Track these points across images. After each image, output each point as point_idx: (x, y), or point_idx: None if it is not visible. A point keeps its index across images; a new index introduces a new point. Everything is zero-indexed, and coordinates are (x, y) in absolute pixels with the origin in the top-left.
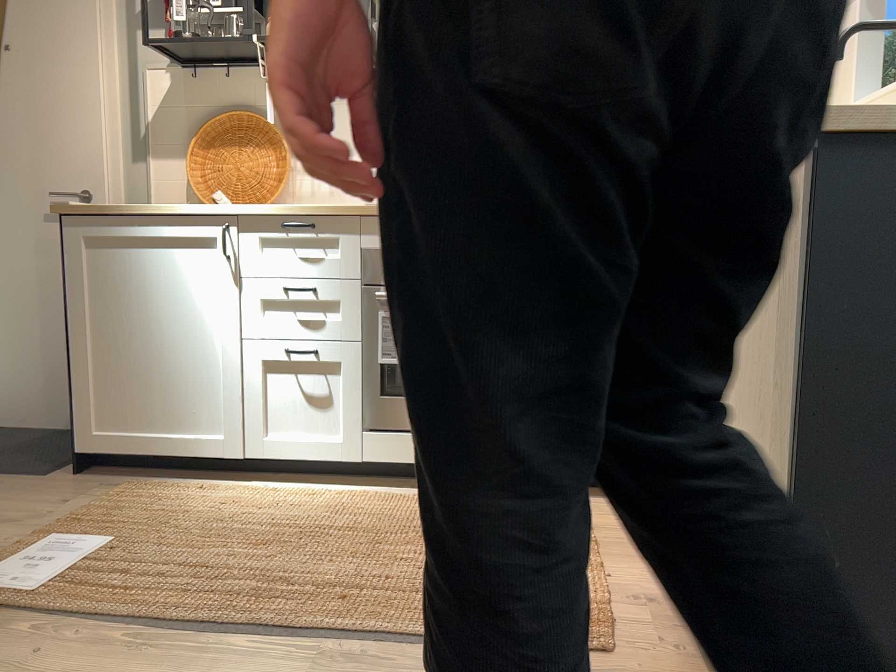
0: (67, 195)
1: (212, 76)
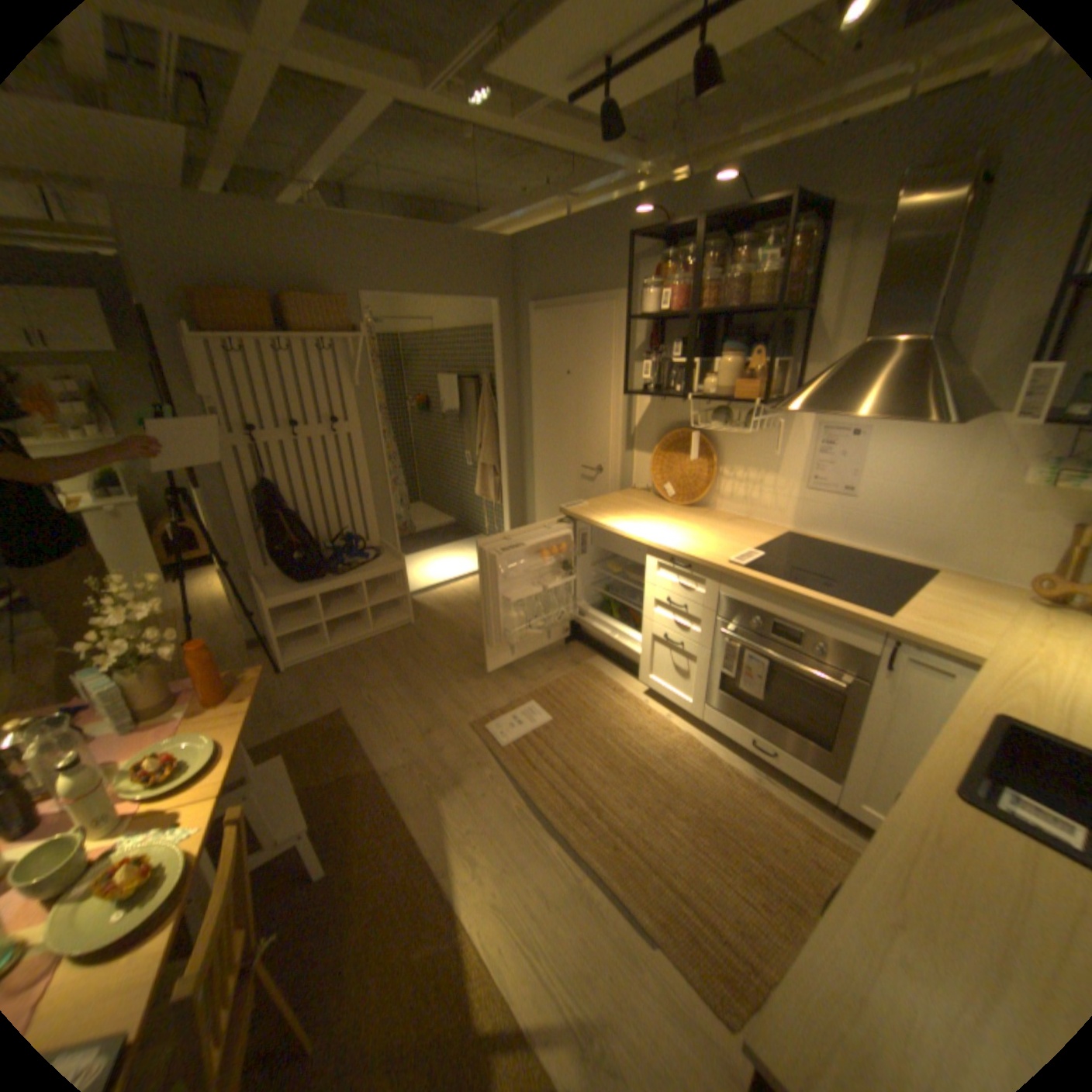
0: (589, 469)
1: (676, 398)
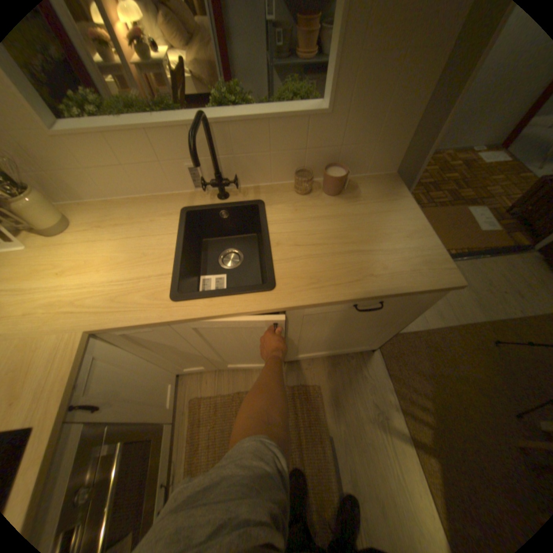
0: None
1: None
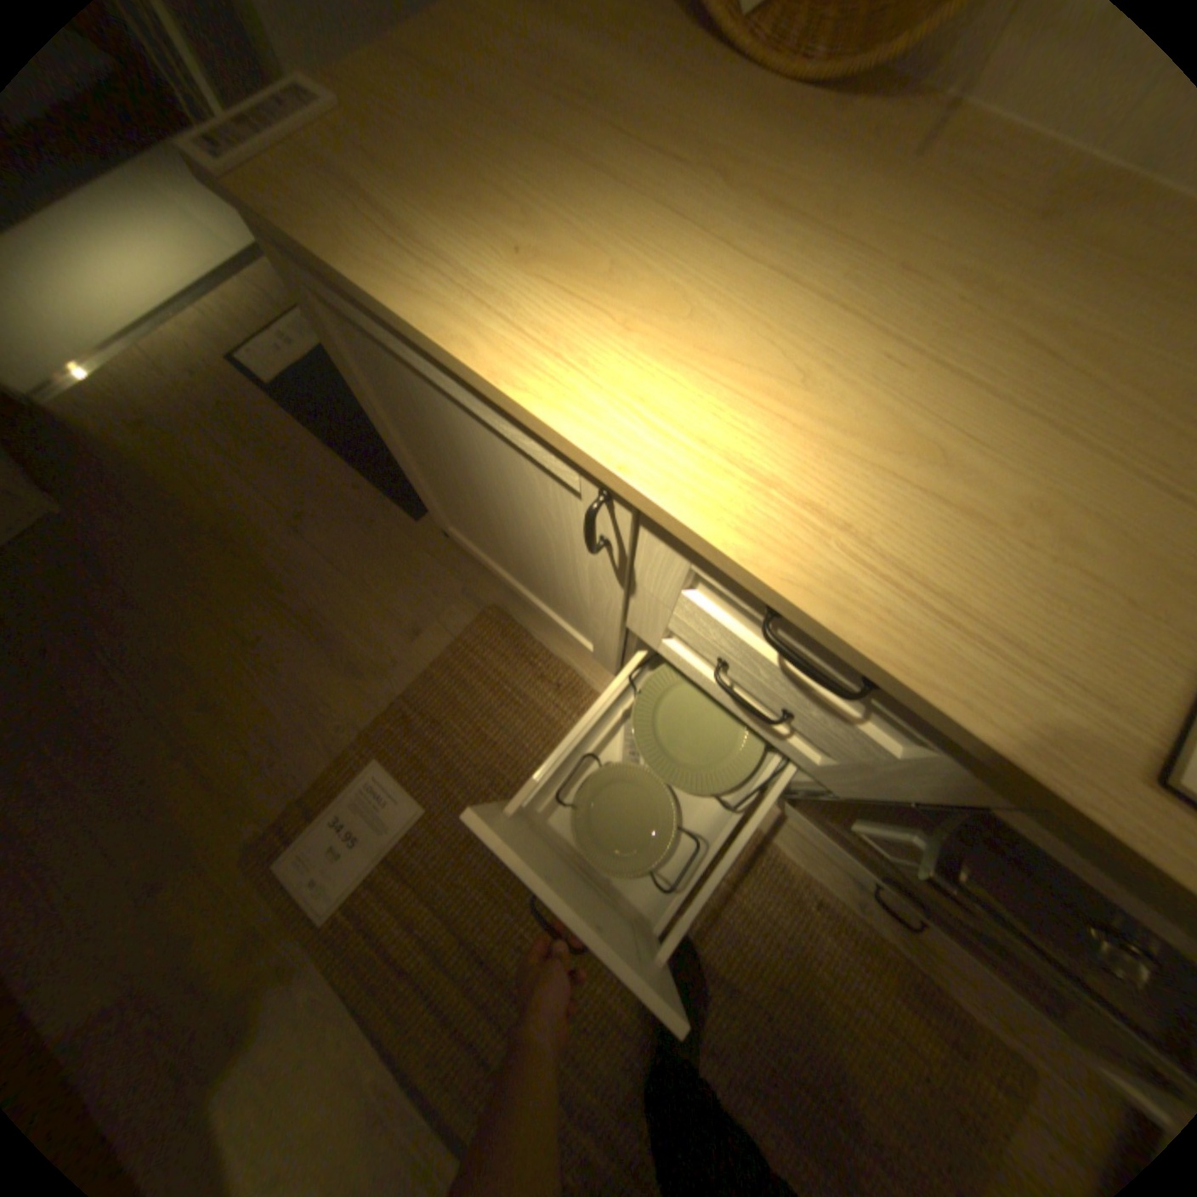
0: None
1: None
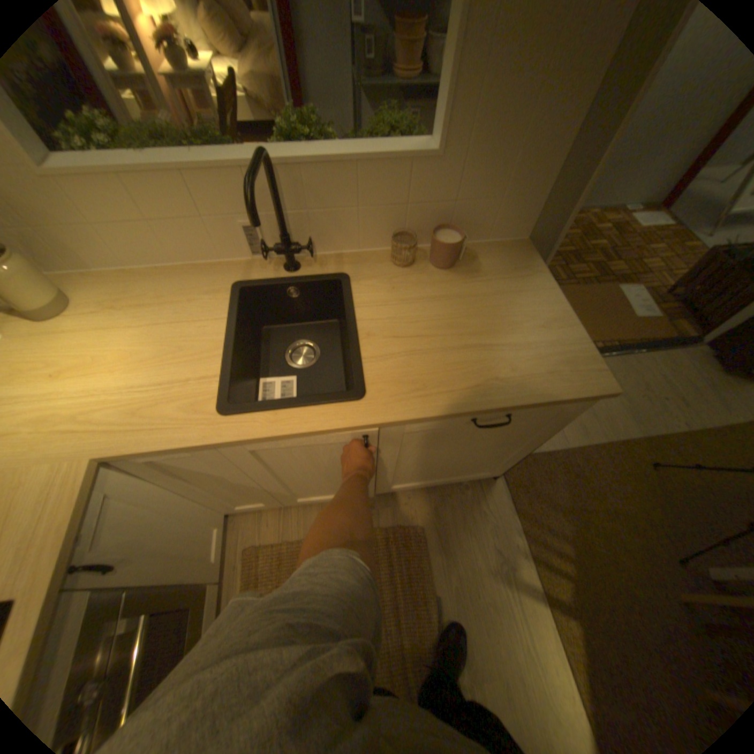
0: None
1: None
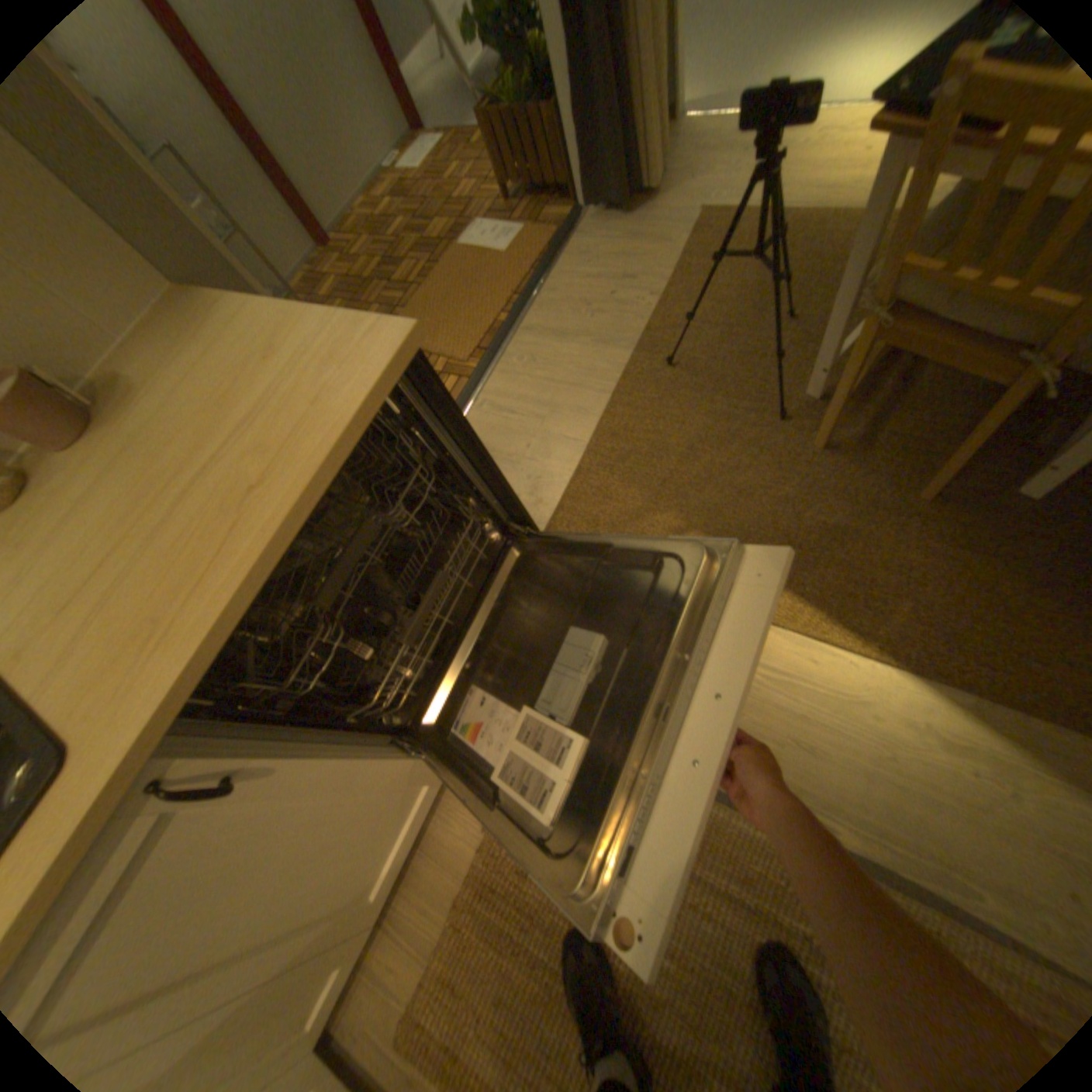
0: None
1: None
